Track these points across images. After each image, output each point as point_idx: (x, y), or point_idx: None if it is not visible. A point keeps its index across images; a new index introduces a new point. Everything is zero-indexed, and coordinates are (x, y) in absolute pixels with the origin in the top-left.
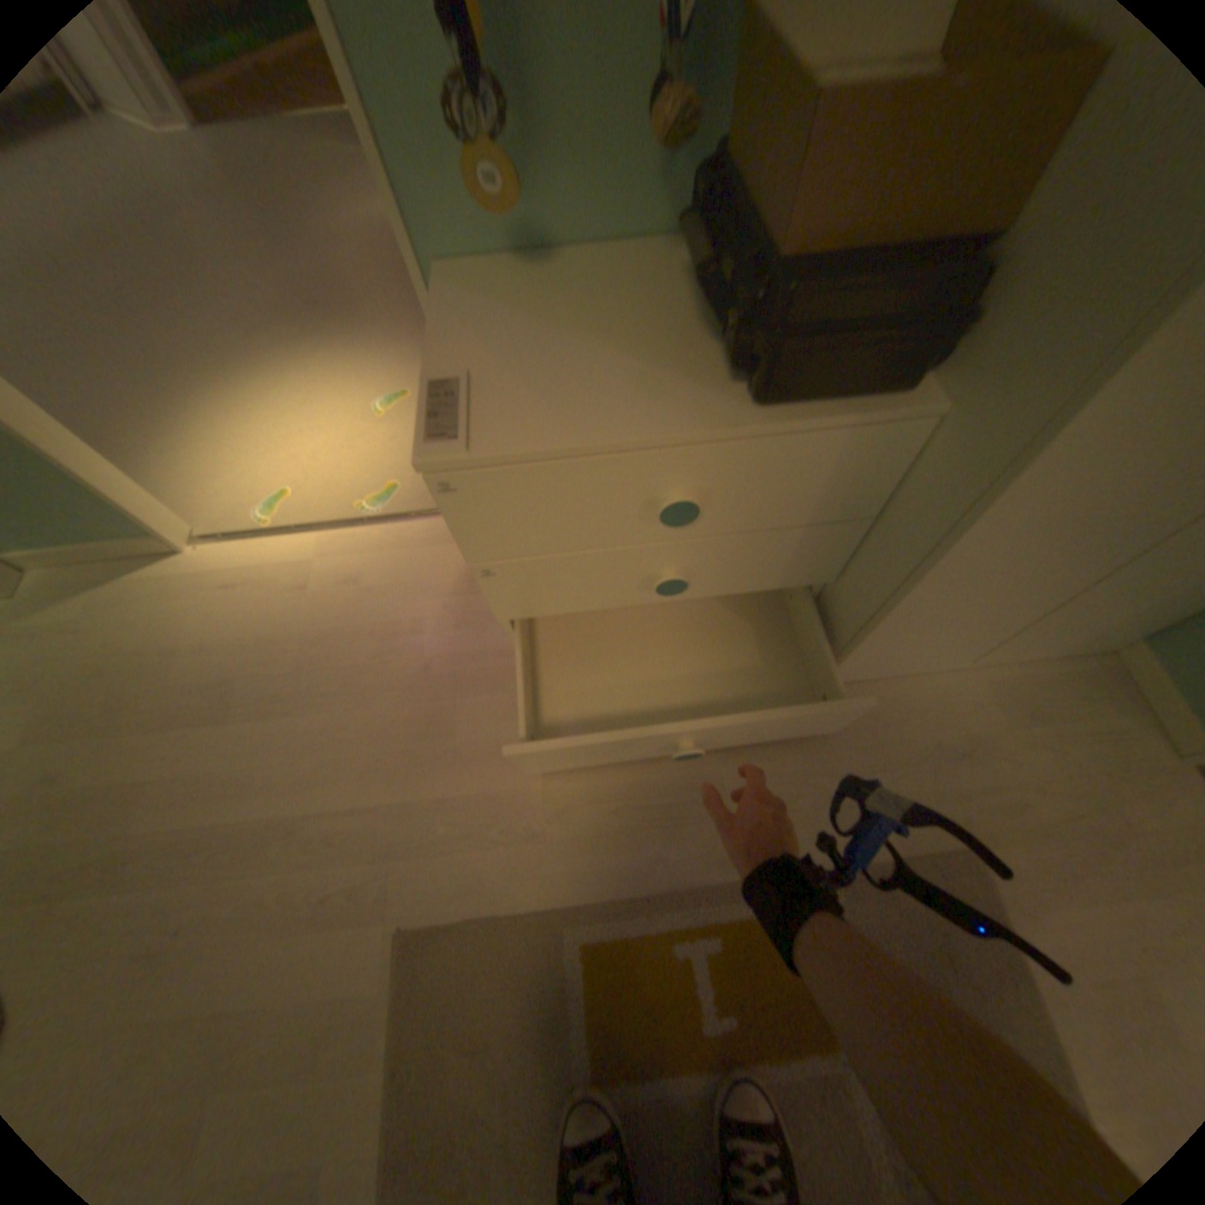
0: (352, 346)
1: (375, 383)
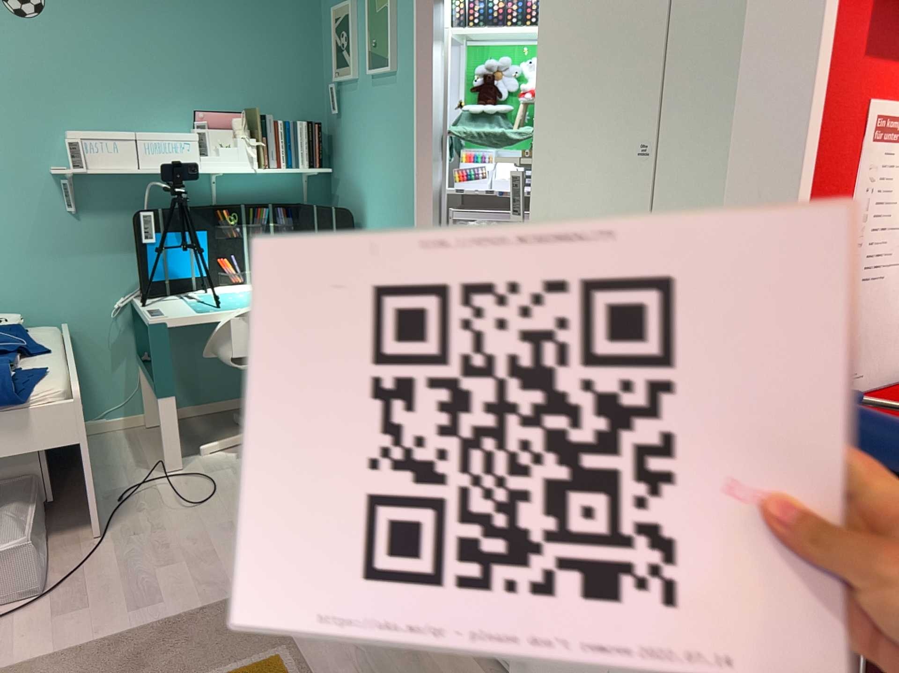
0: None
1: None
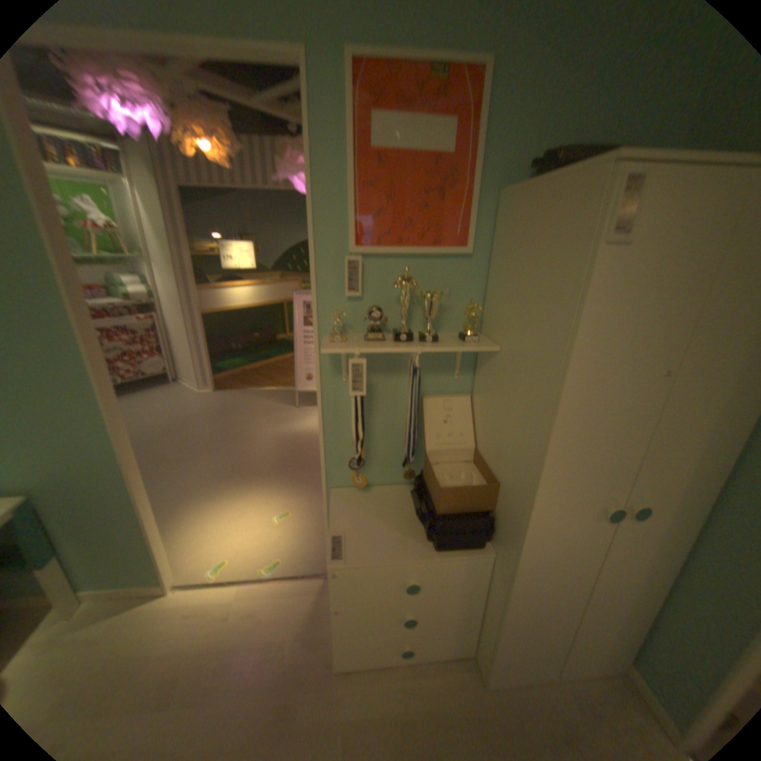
0: (267, 488)
1: (275, 507)
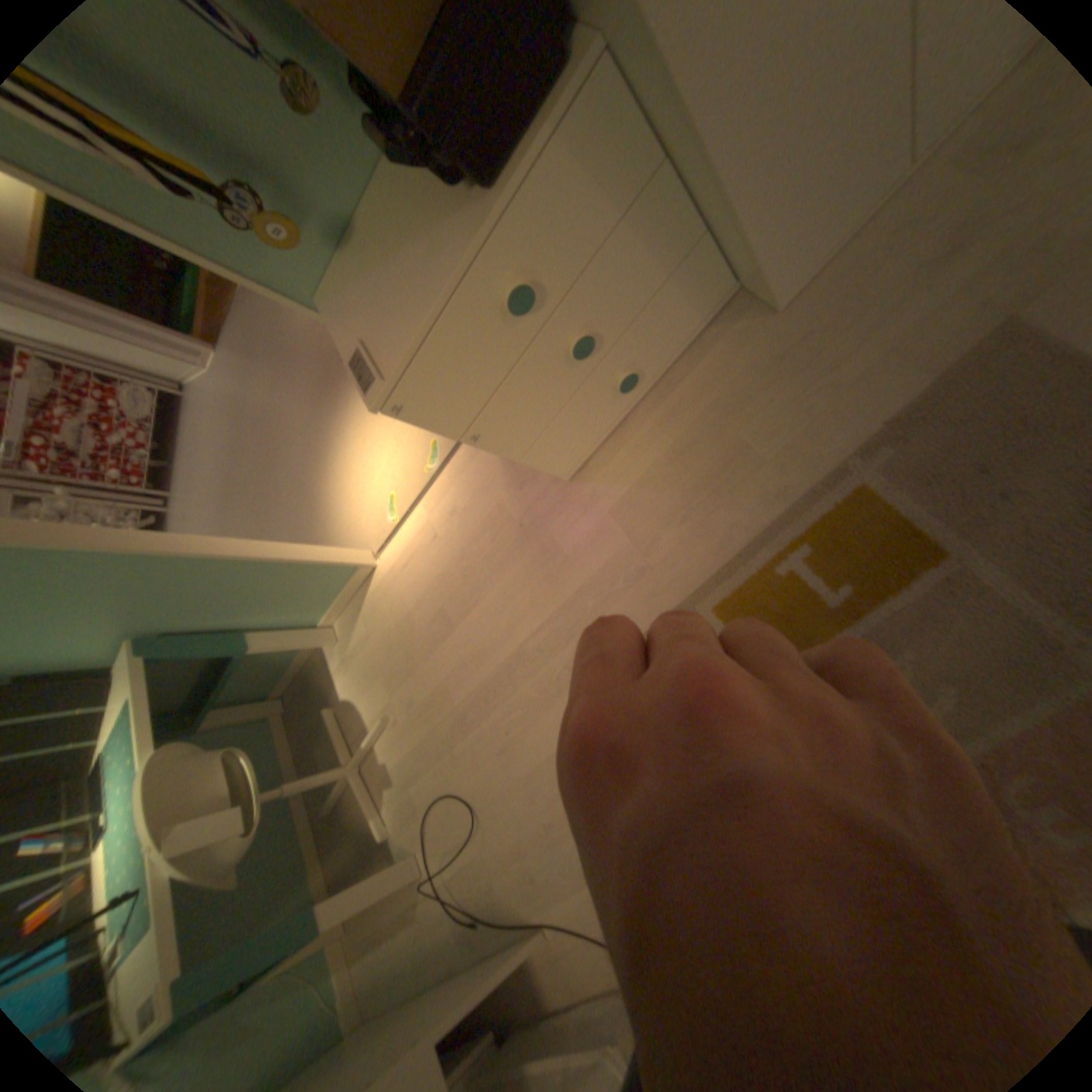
0: None
1: None
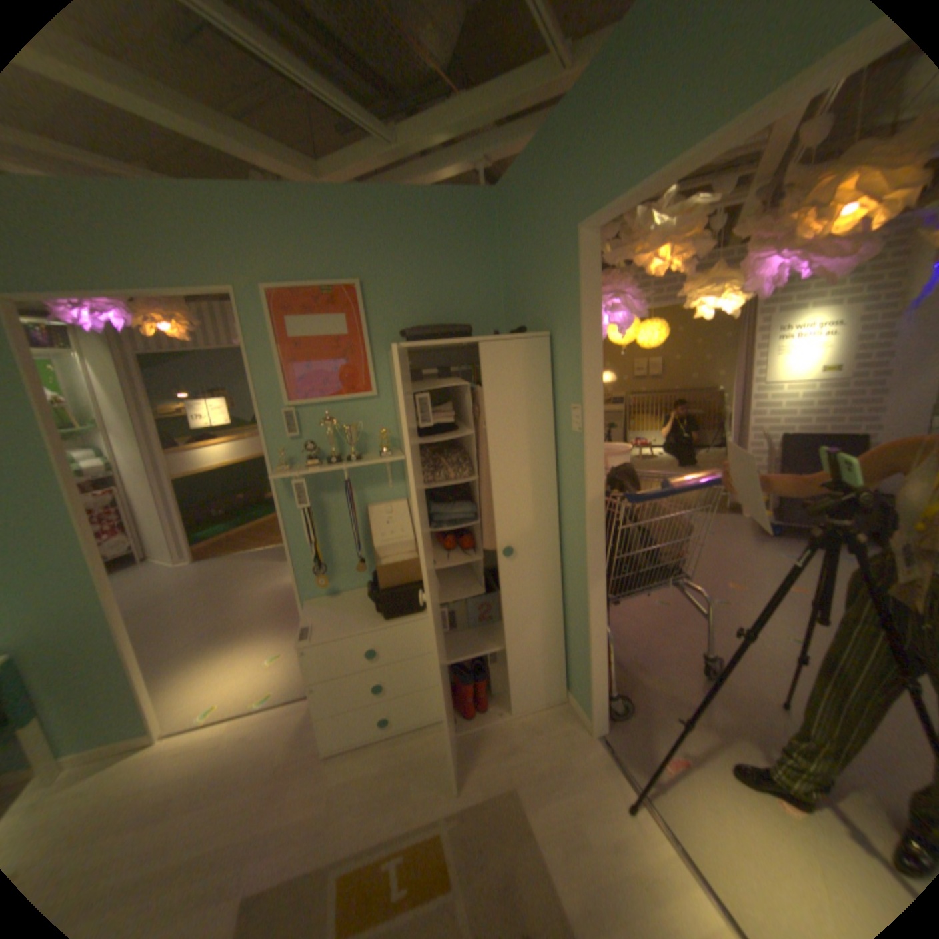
0: (257, 641)
1: (266, 654)
